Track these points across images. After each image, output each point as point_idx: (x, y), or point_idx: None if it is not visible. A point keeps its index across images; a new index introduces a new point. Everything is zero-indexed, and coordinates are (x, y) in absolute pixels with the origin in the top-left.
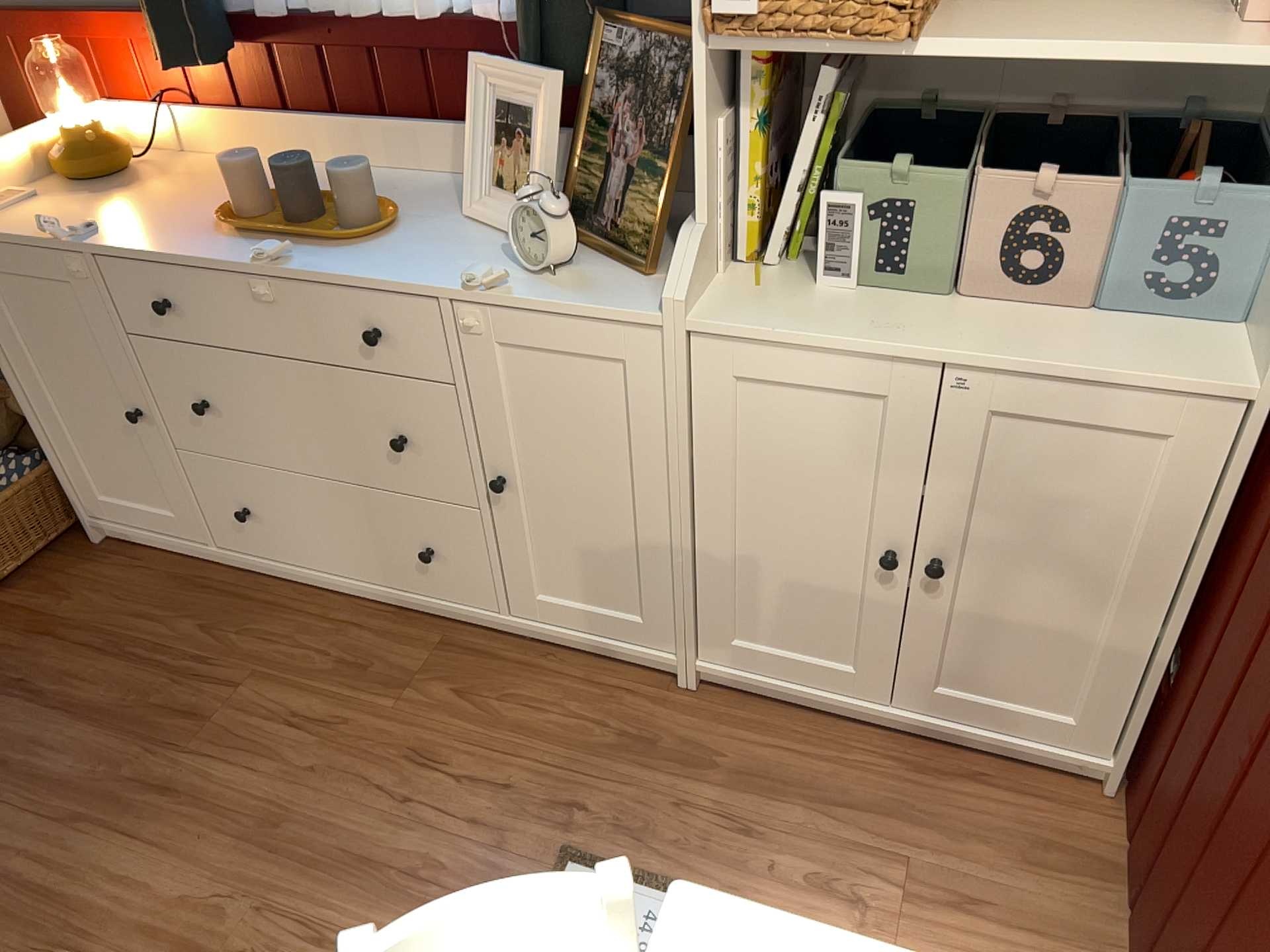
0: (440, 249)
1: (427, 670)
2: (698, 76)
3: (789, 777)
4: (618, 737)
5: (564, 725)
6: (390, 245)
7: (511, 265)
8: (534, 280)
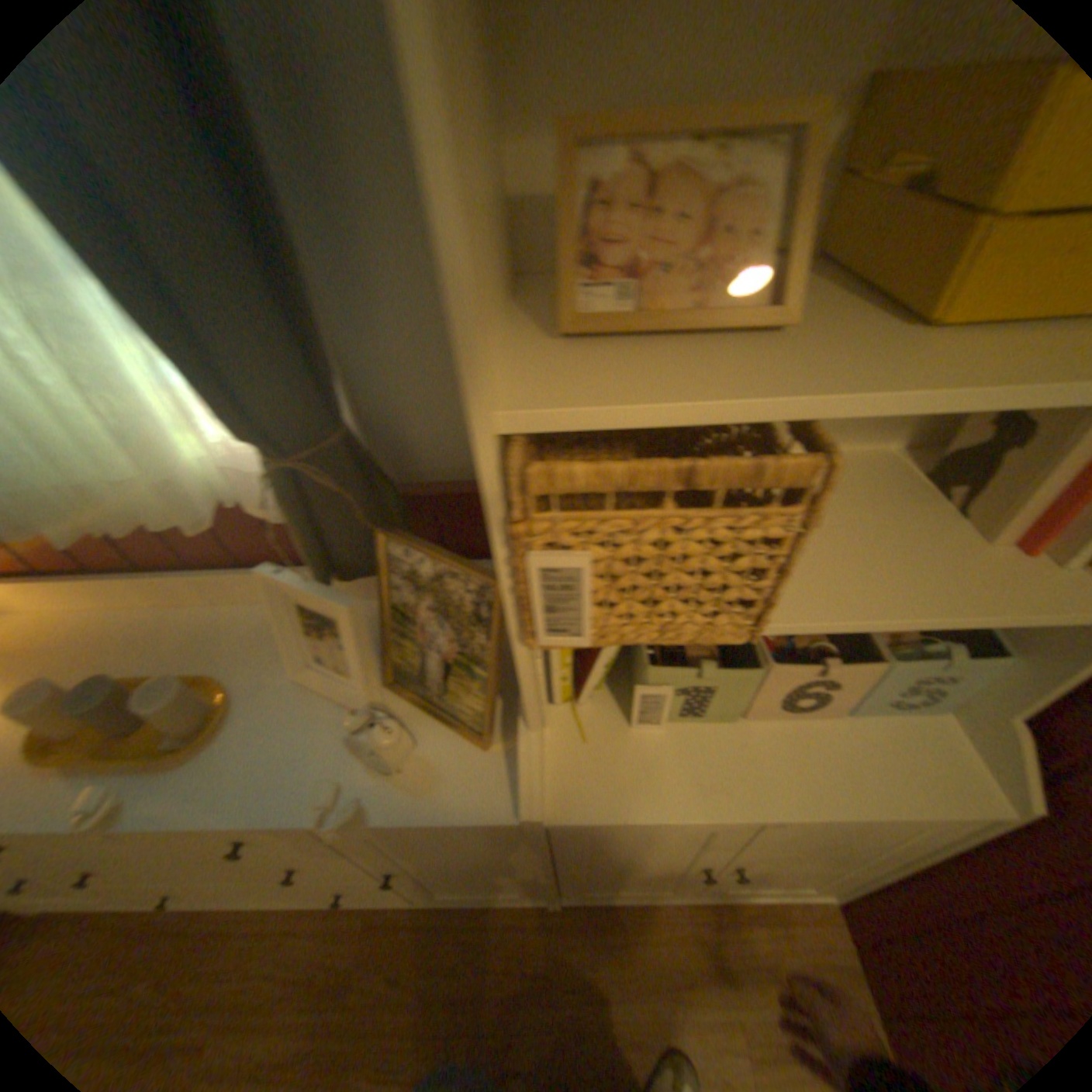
0: (268, 739)
1: (355, 973)
2: (518, 651)
3: (648, 981)
4: (520, 989)
5: (478, 992)
6: (214, 745)
7: (347, 757)
8: (377, 788)
